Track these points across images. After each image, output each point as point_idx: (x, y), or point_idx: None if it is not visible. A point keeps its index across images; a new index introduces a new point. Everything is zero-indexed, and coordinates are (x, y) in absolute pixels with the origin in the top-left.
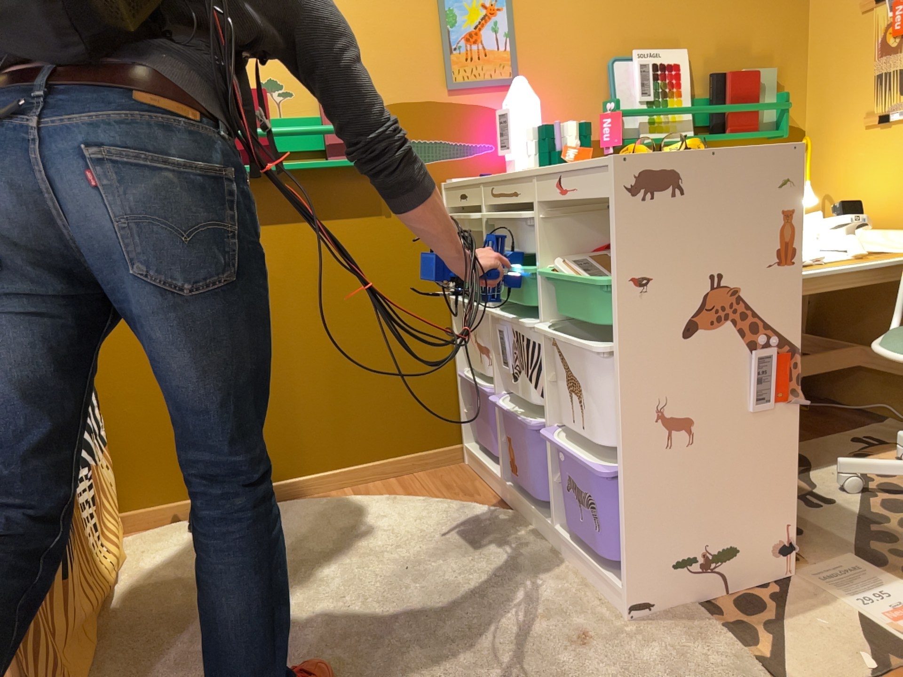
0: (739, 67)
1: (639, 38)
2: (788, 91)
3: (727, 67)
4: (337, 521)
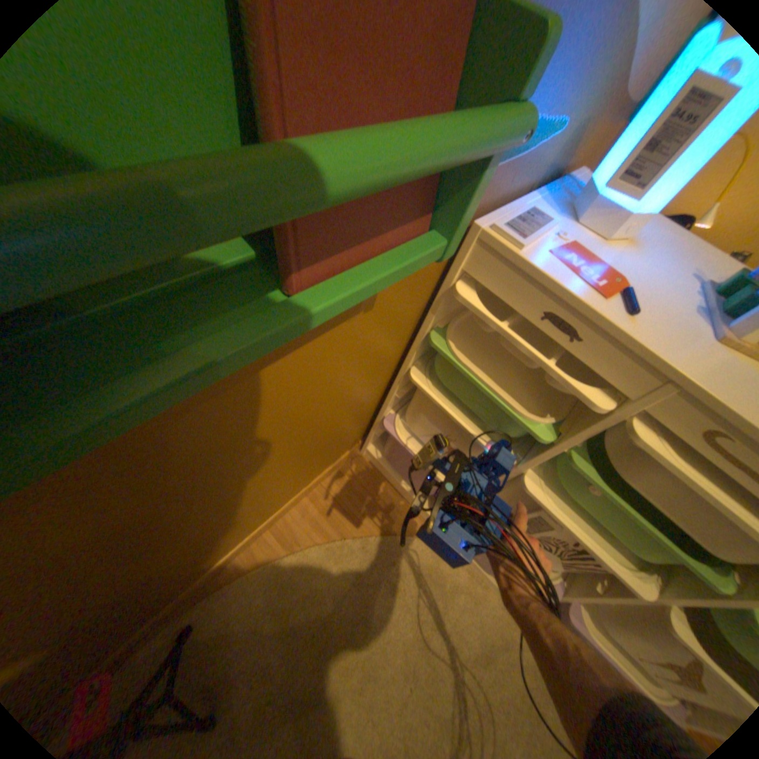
0: None
1: None
2: None
3: None
4: (303, 624)
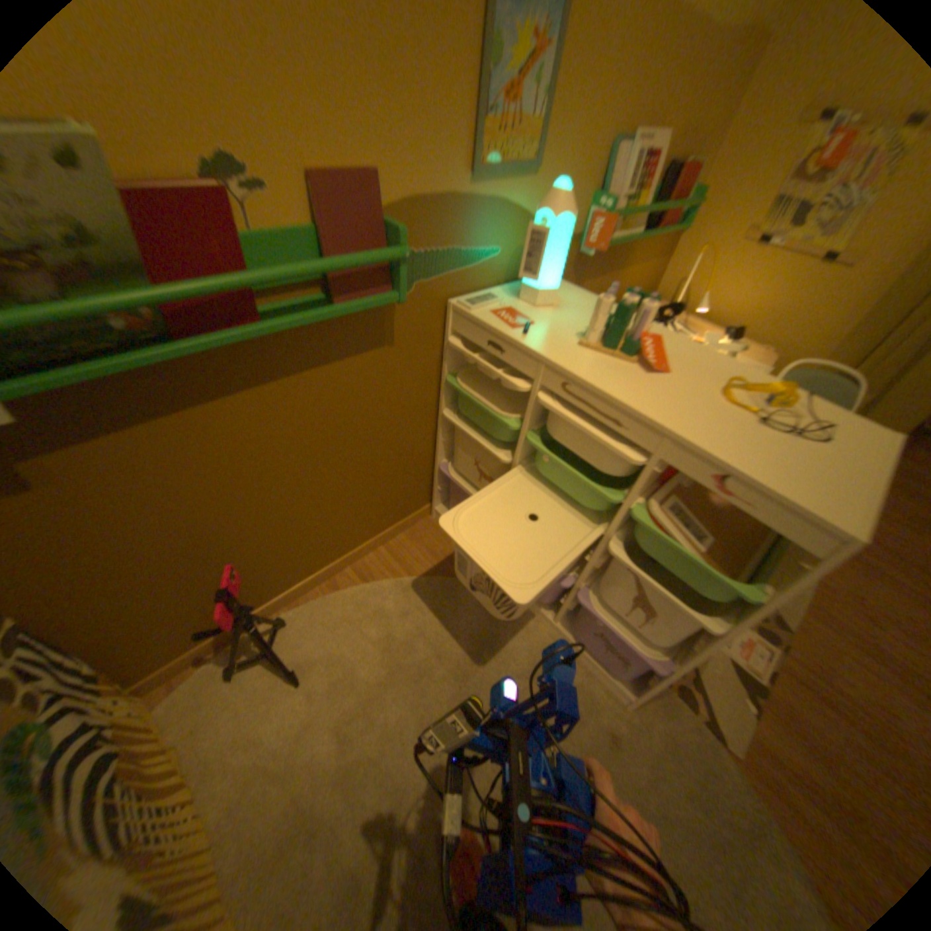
0: (688, 151)
1: (646, 109)
2: (700, 177)
3: (682, 150)
4: (372, 630)
